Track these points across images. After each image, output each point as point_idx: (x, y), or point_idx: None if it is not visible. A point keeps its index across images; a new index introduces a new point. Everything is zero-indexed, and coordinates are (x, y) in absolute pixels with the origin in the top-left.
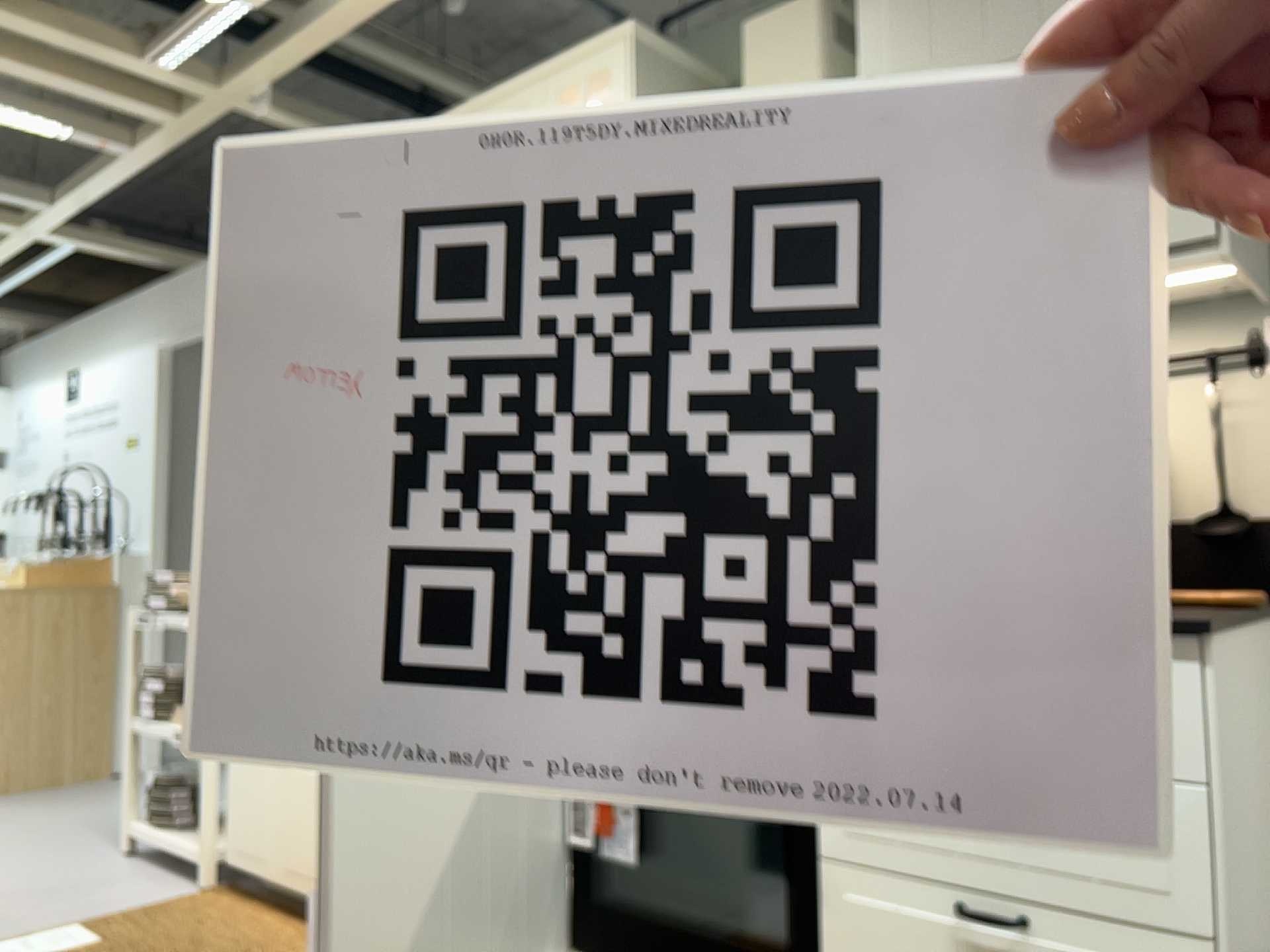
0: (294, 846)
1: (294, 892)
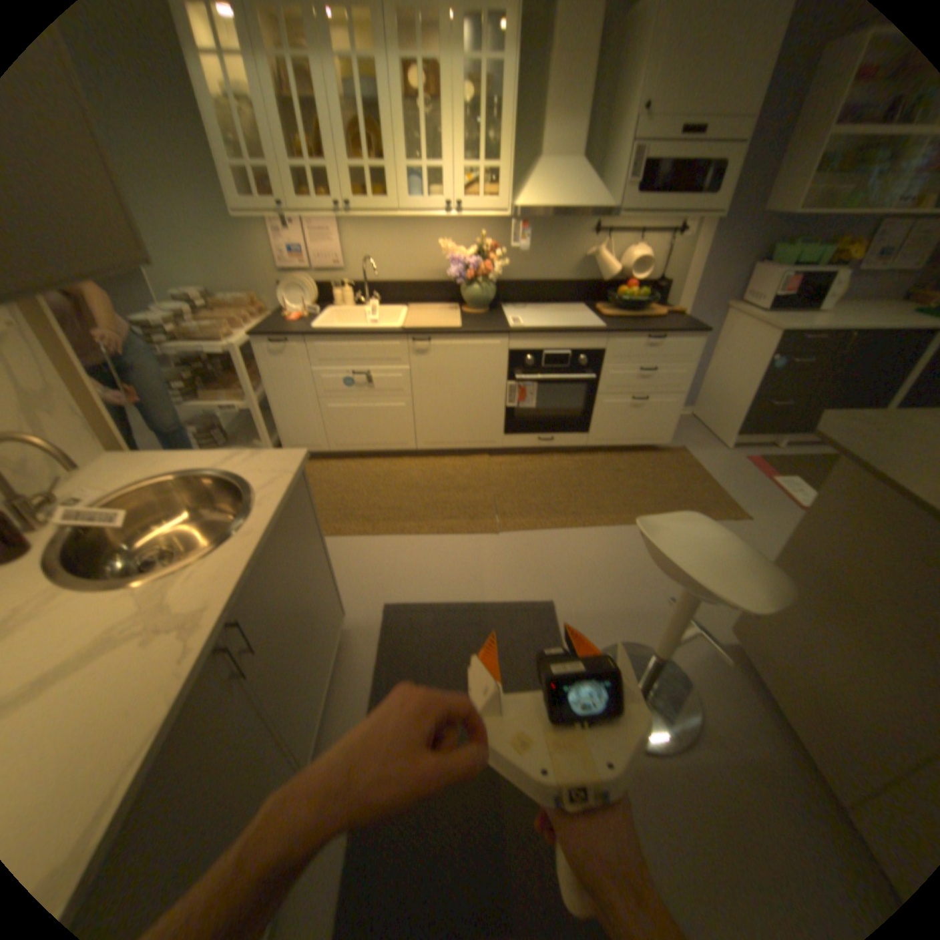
0: (341, 434)
1: (345, 450)
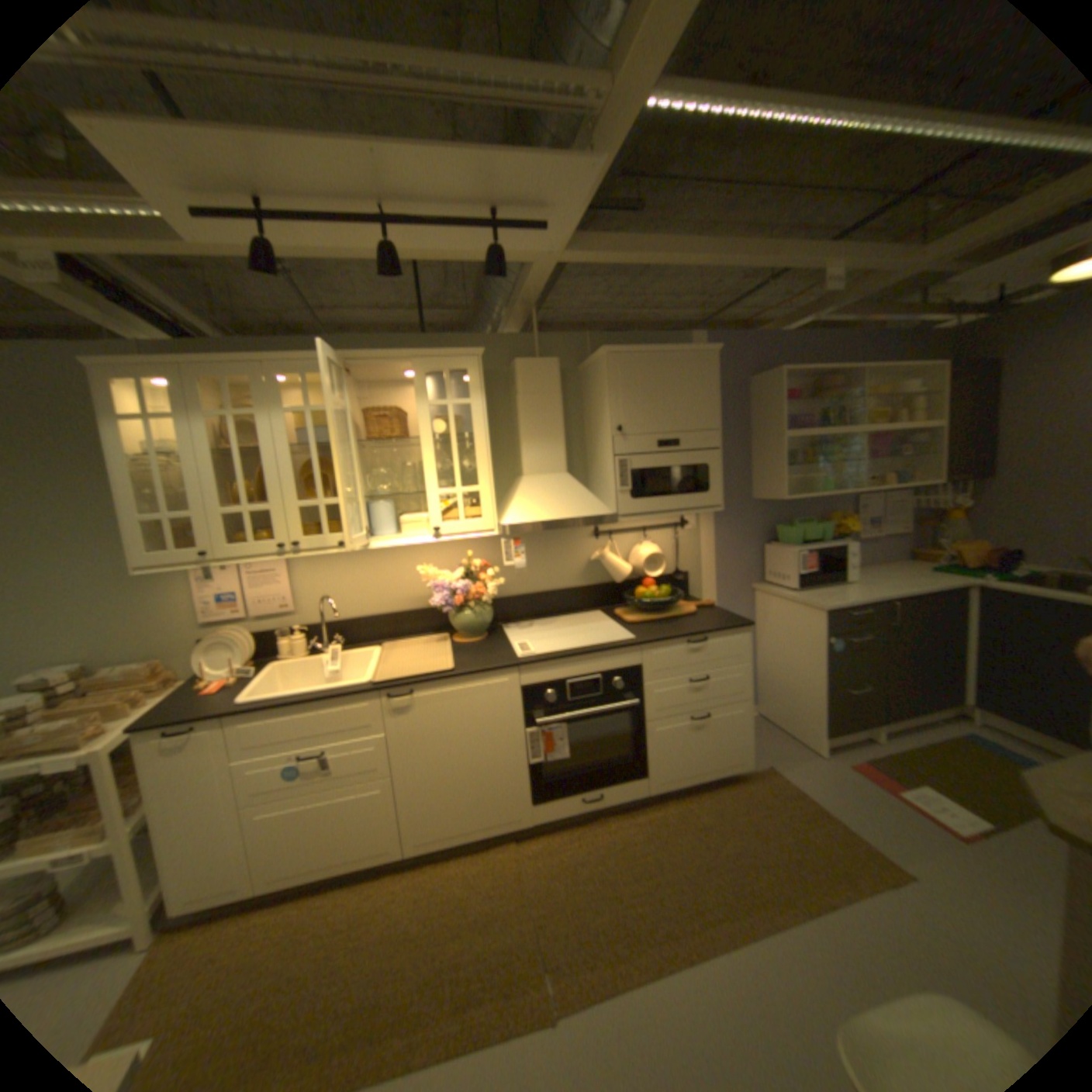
0: (276, 863)
1: (281, 889)
